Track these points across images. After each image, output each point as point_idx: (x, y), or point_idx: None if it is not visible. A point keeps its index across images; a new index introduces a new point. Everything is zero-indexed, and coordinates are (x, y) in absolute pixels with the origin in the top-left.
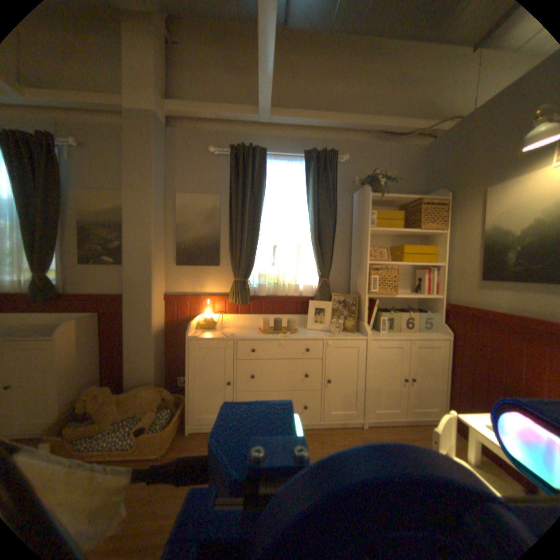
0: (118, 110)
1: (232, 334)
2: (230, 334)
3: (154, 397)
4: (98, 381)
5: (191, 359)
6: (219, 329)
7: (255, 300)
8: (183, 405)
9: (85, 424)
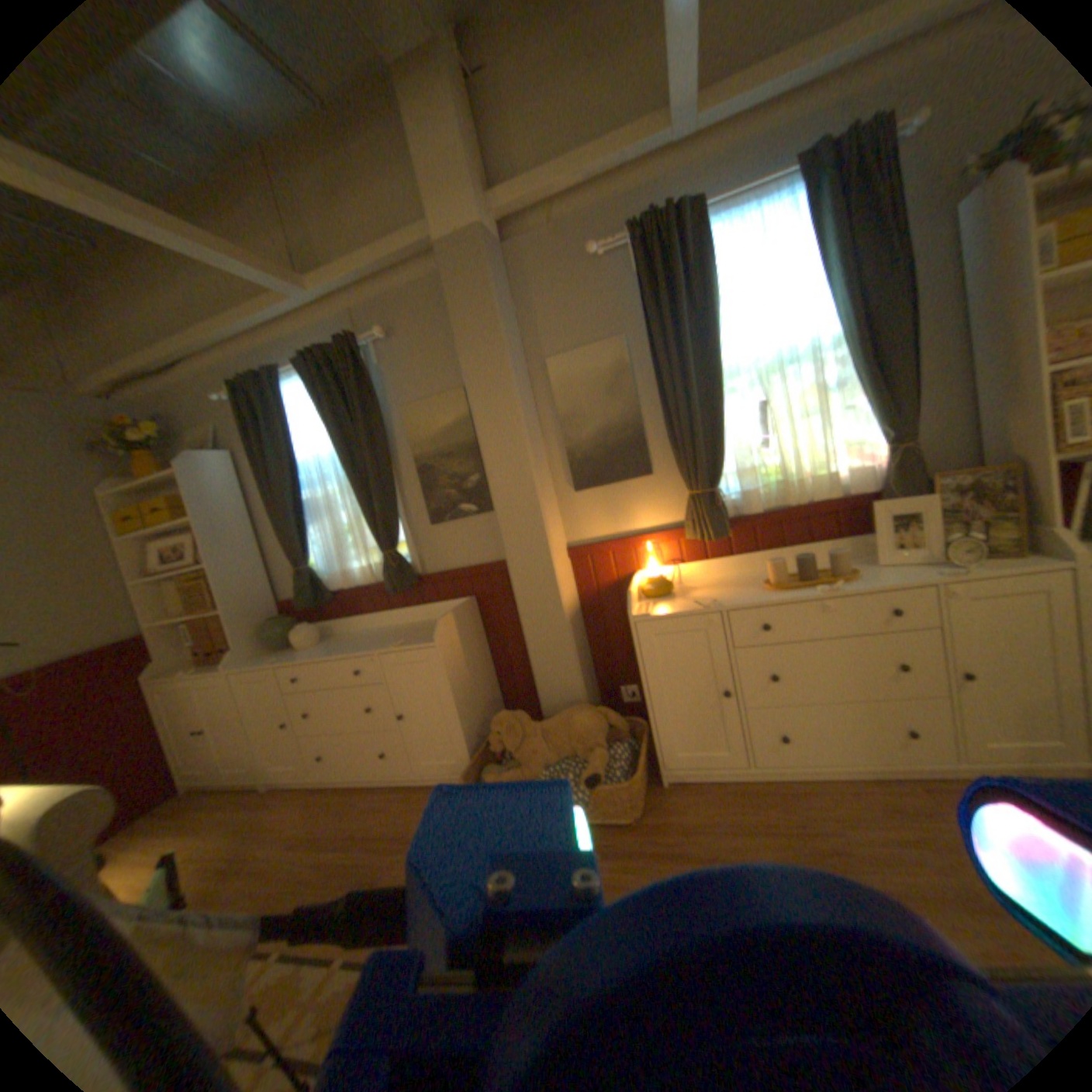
0: (422, 247)
1: (714, 600)
2: (709, 600)
3: (596, 723)
4: (500, 700)
5: (642, 654)
6: (679, 593)
7: (740, 525)
8: (644, 733)
9: (507, 766)
